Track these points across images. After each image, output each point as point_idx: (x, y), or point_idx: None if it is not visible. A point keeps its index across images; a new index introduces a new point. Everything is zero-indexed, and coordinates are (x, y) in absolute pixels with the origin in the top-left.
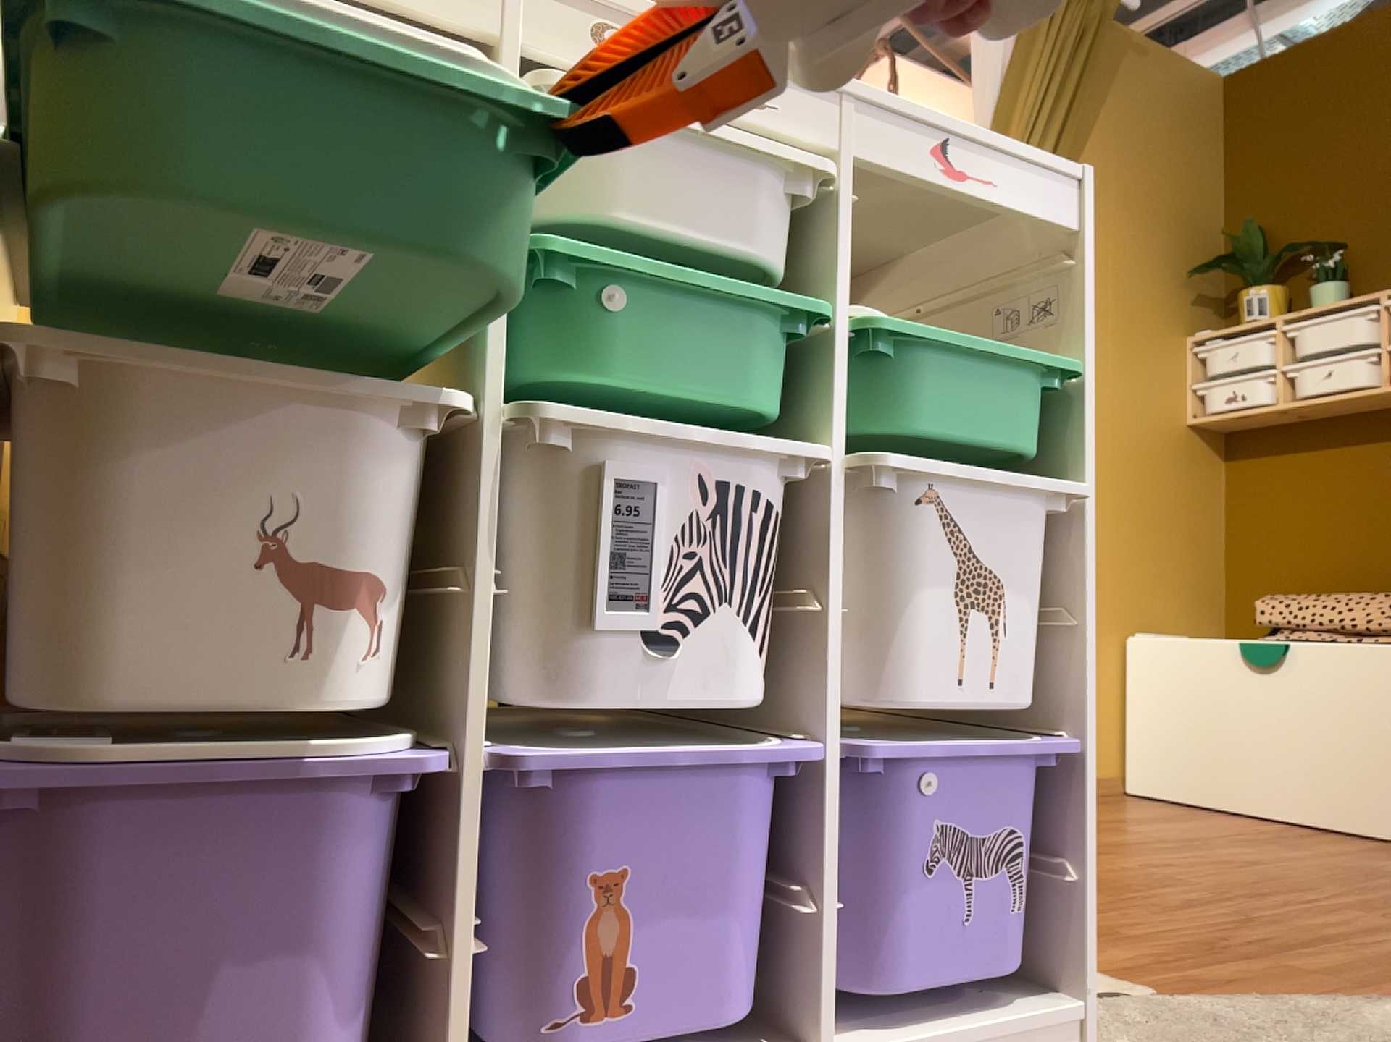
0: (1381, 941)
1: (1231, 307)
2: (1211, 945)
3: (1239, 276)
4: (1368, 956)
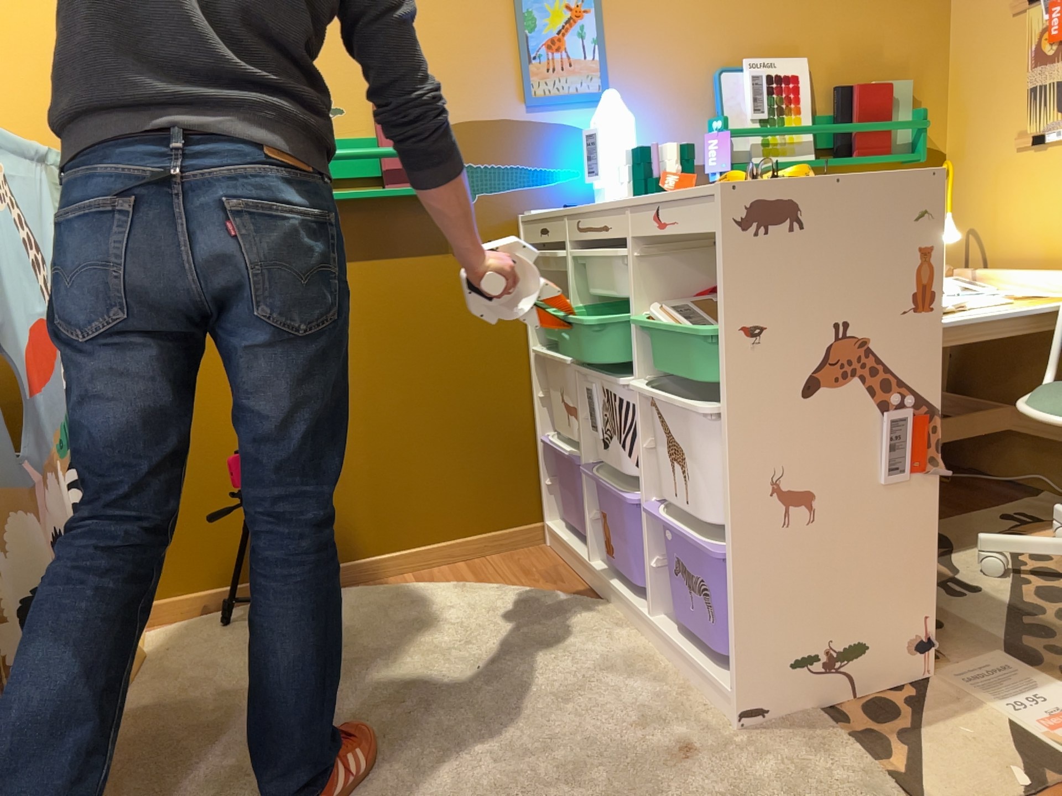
0: None
1: None
2: None
3: None
4: None
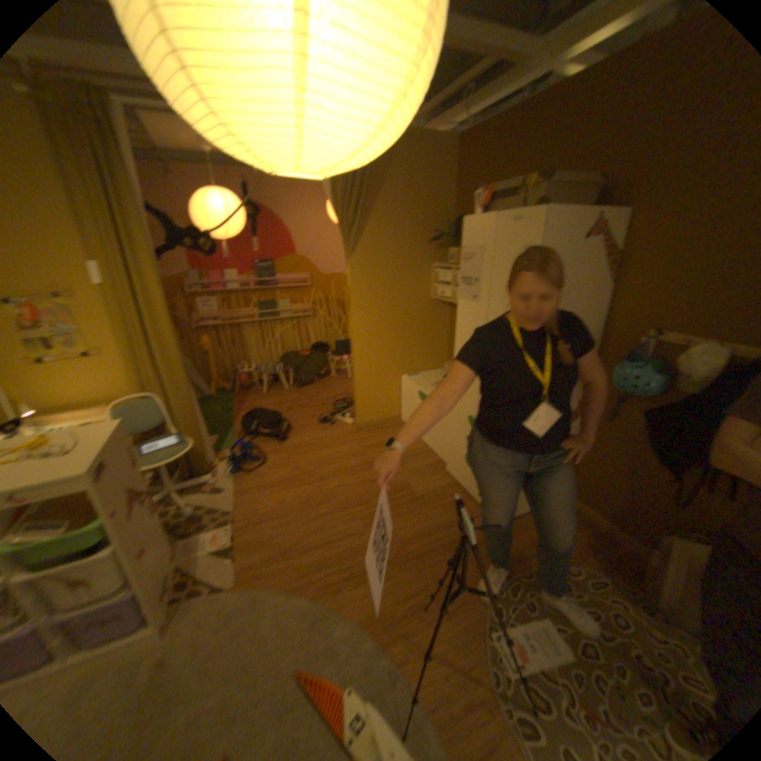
0: (335, 552)
1: (448, 254)
2: (283, 557)
3: (451, 241)
4: (319, 564)
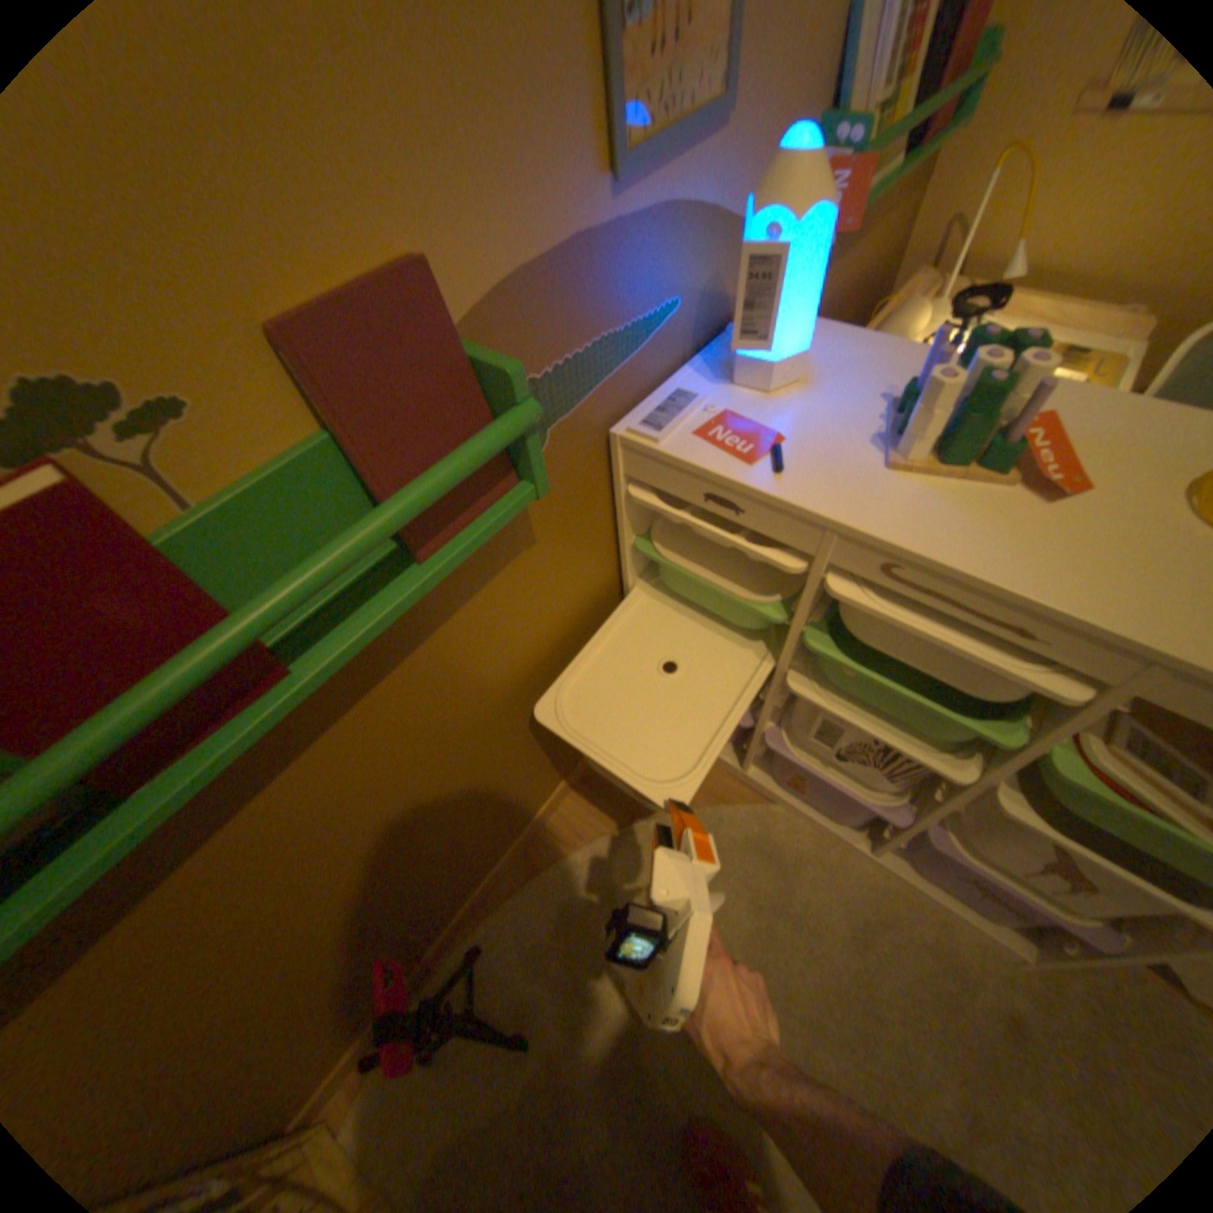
0: None
1: None
2: None
3: None
4: None
